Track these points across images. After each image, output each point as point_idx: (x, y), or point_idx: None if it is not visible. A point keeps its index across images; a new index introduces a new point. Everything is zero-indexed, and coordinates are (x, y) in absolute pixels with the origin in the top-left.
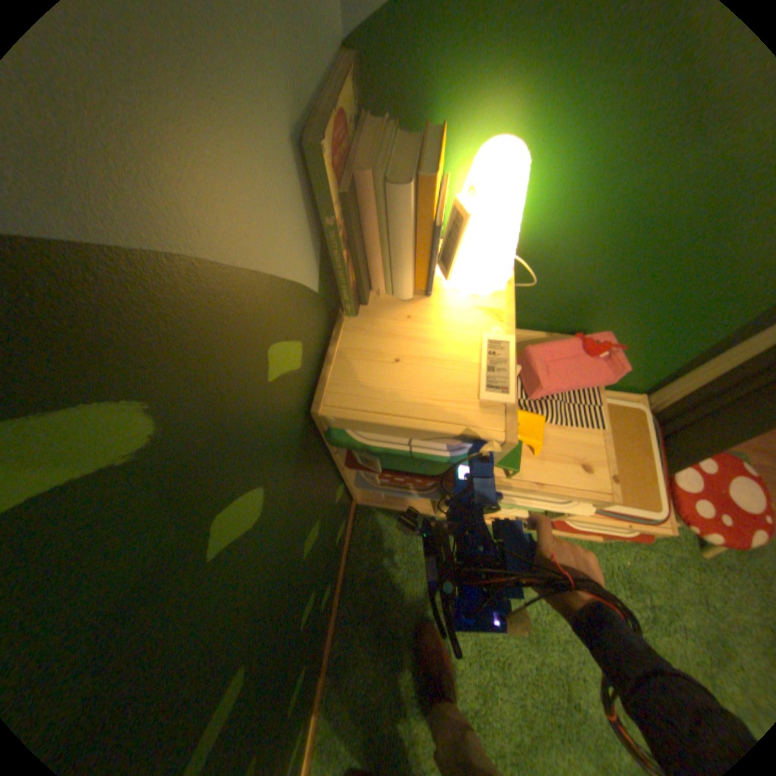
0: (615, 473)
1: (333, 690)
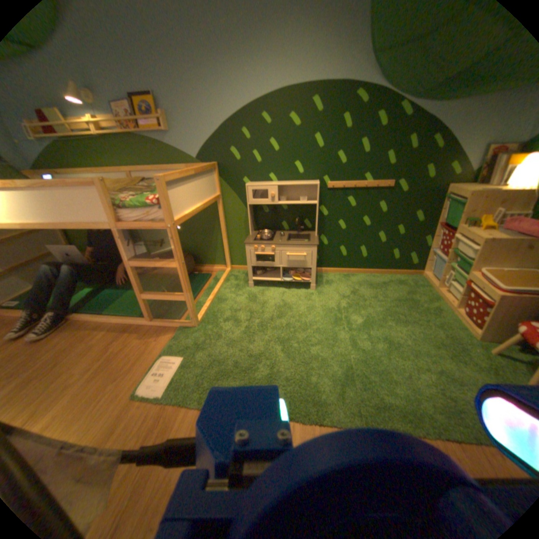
0: (491, 237)
1: (364, 273)
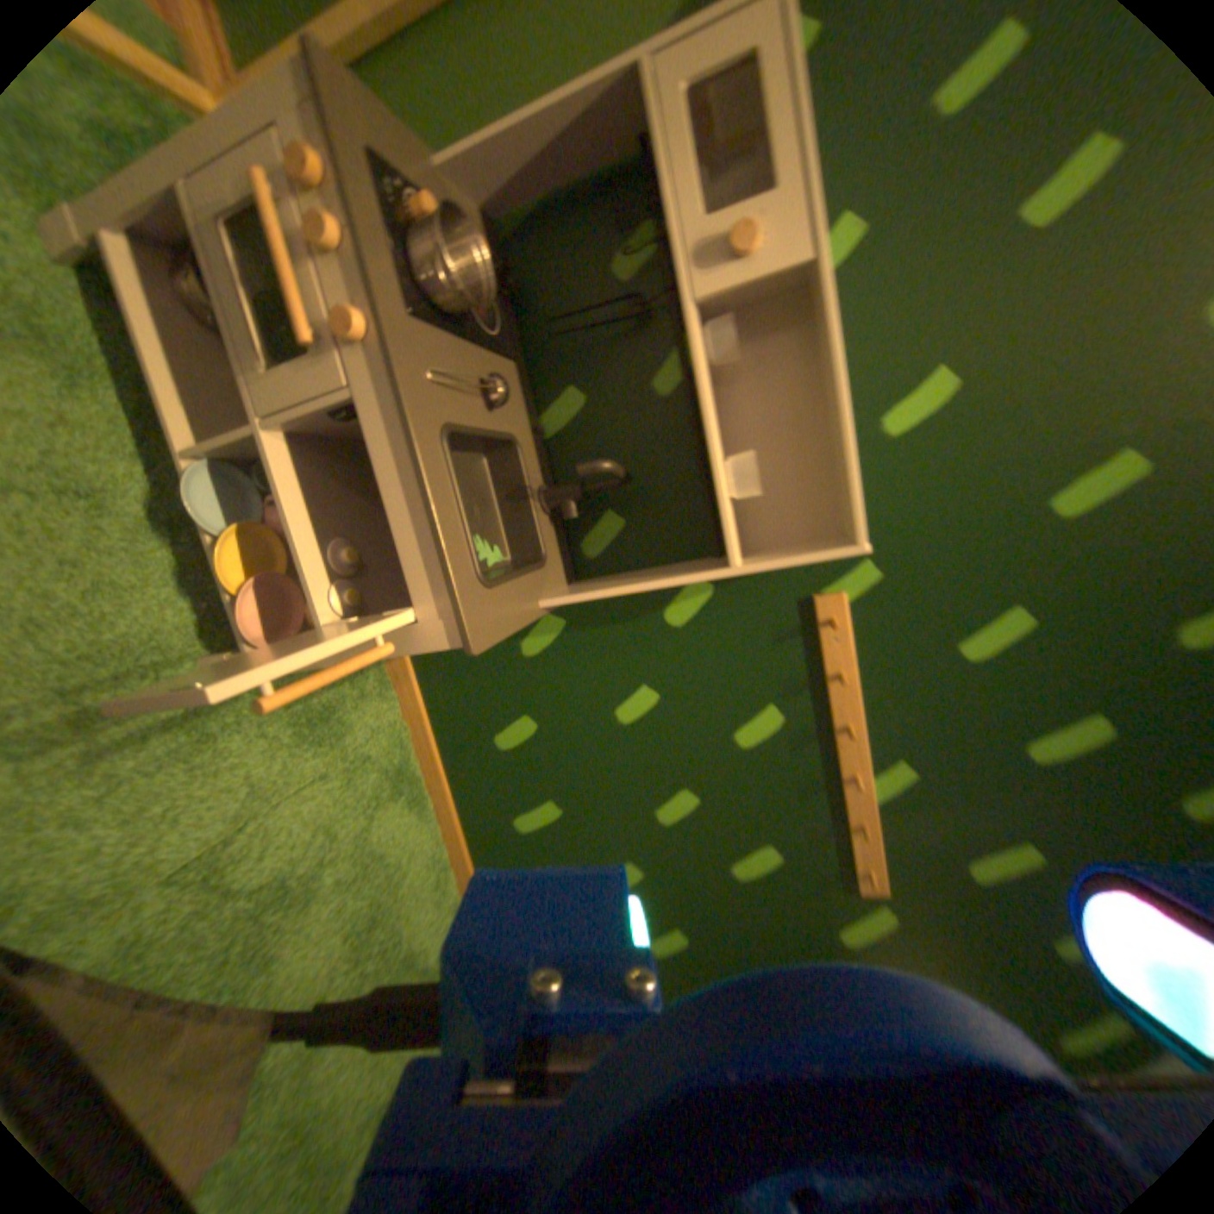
0: None
1: (439, 851)
